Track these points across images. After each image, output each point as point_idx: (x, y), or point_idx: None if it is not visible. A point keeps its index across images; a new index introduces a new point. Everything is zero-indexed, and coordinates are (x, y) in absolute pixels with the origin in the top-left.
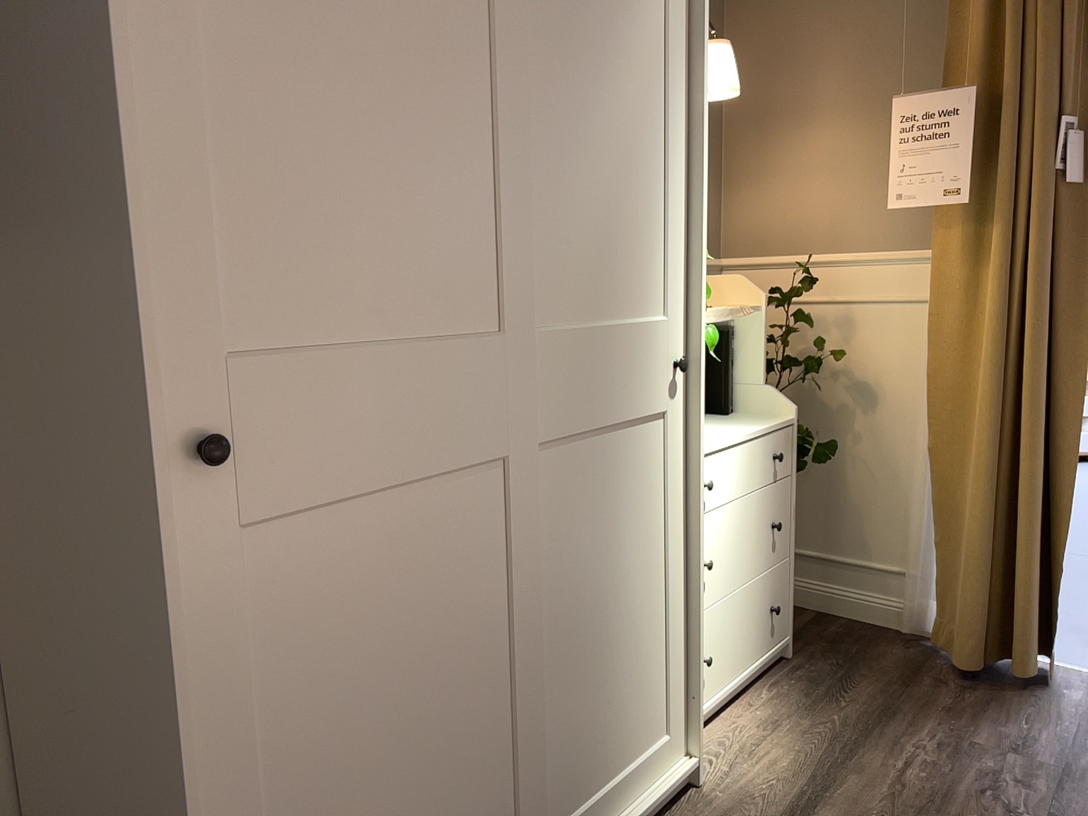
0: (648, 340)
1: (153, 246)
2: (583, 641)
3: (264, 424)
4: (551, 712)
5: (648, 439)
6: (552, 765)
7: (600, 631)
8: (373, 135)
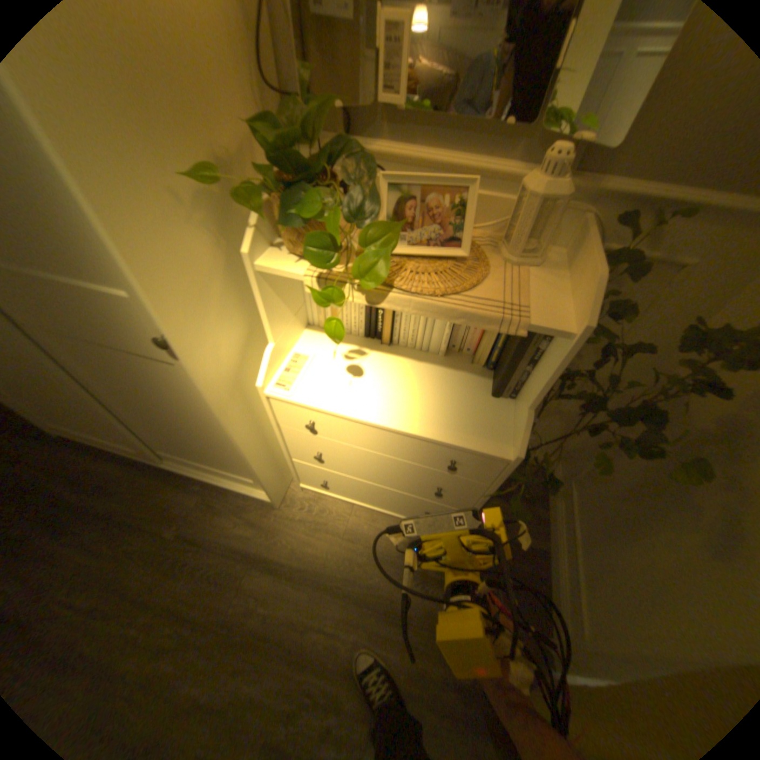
0: (108, 304)
1: None
2: (151, 417)
3: None
4: (141, 425)
5: (161, 367)
6: (154, 438)
7: (165, 422)
8: None
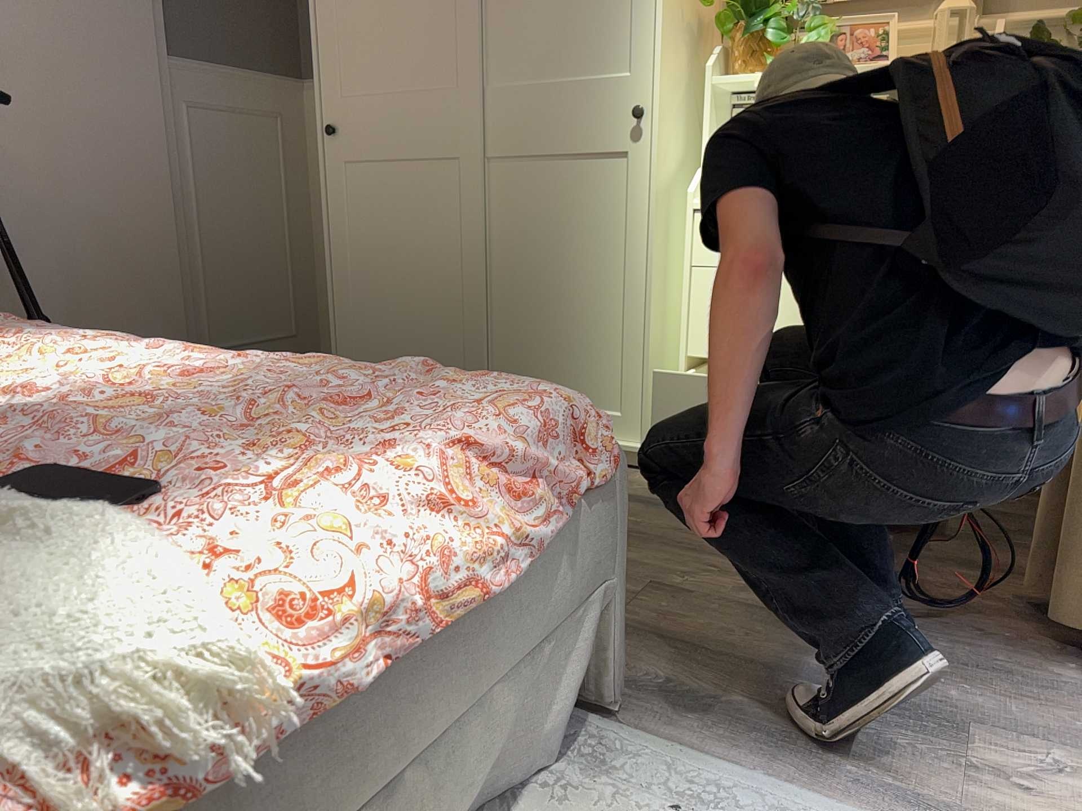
0: (601, 94)
1: (321, 62)
2: (532, 295)
3: (351, 126)
4: (504, 326)
5: (604, 172)
6: (504, 358)
7: (549, 296)
8: (393, 0)
